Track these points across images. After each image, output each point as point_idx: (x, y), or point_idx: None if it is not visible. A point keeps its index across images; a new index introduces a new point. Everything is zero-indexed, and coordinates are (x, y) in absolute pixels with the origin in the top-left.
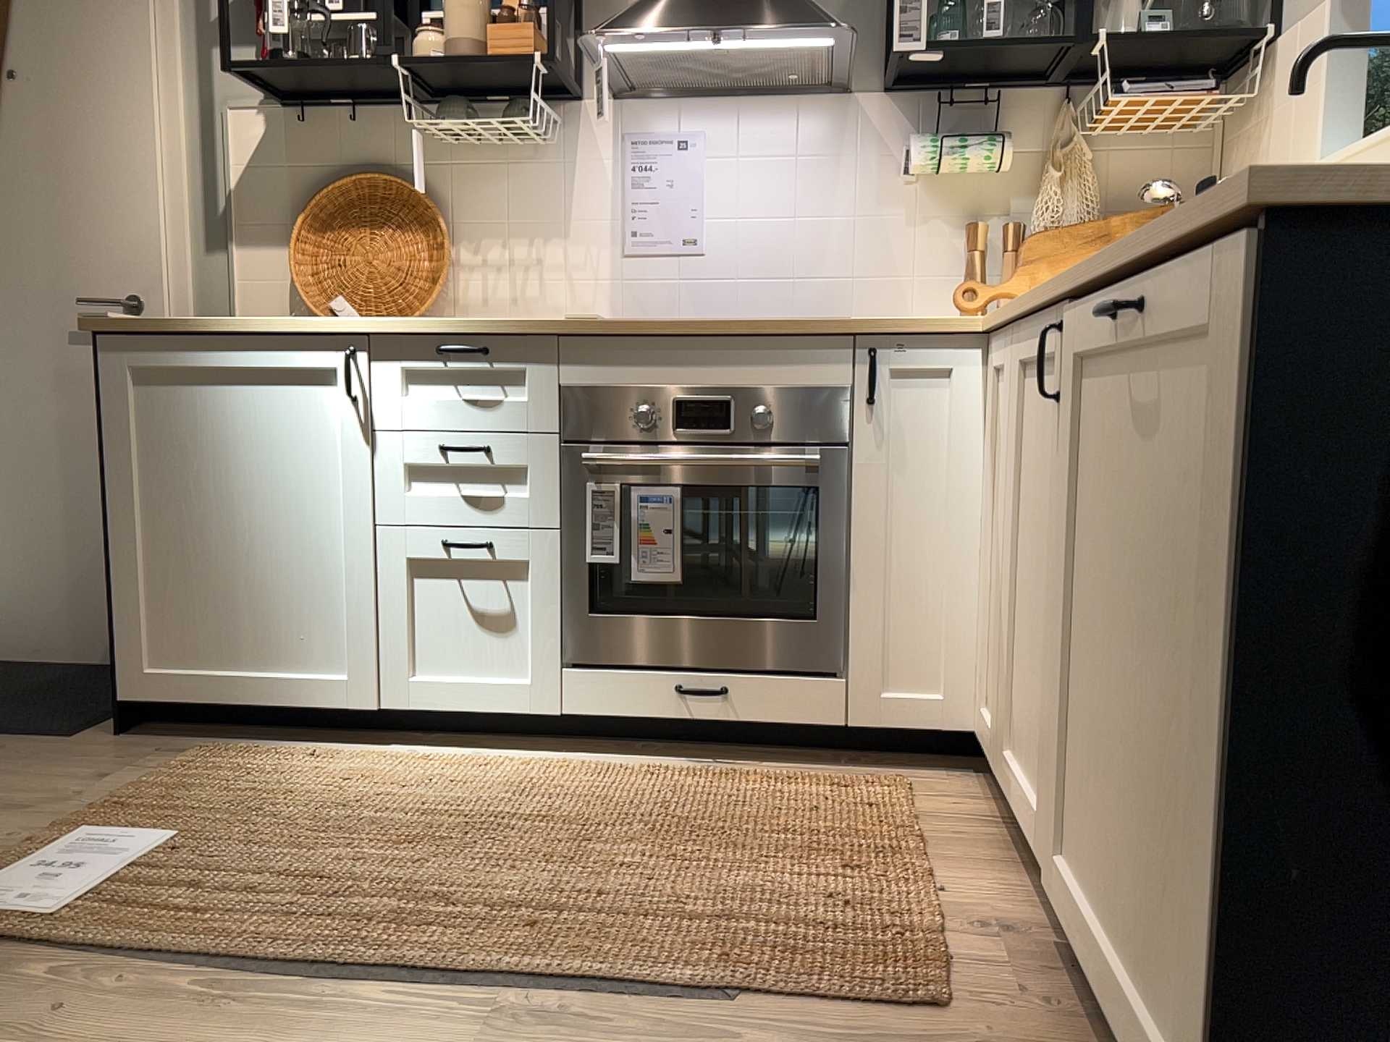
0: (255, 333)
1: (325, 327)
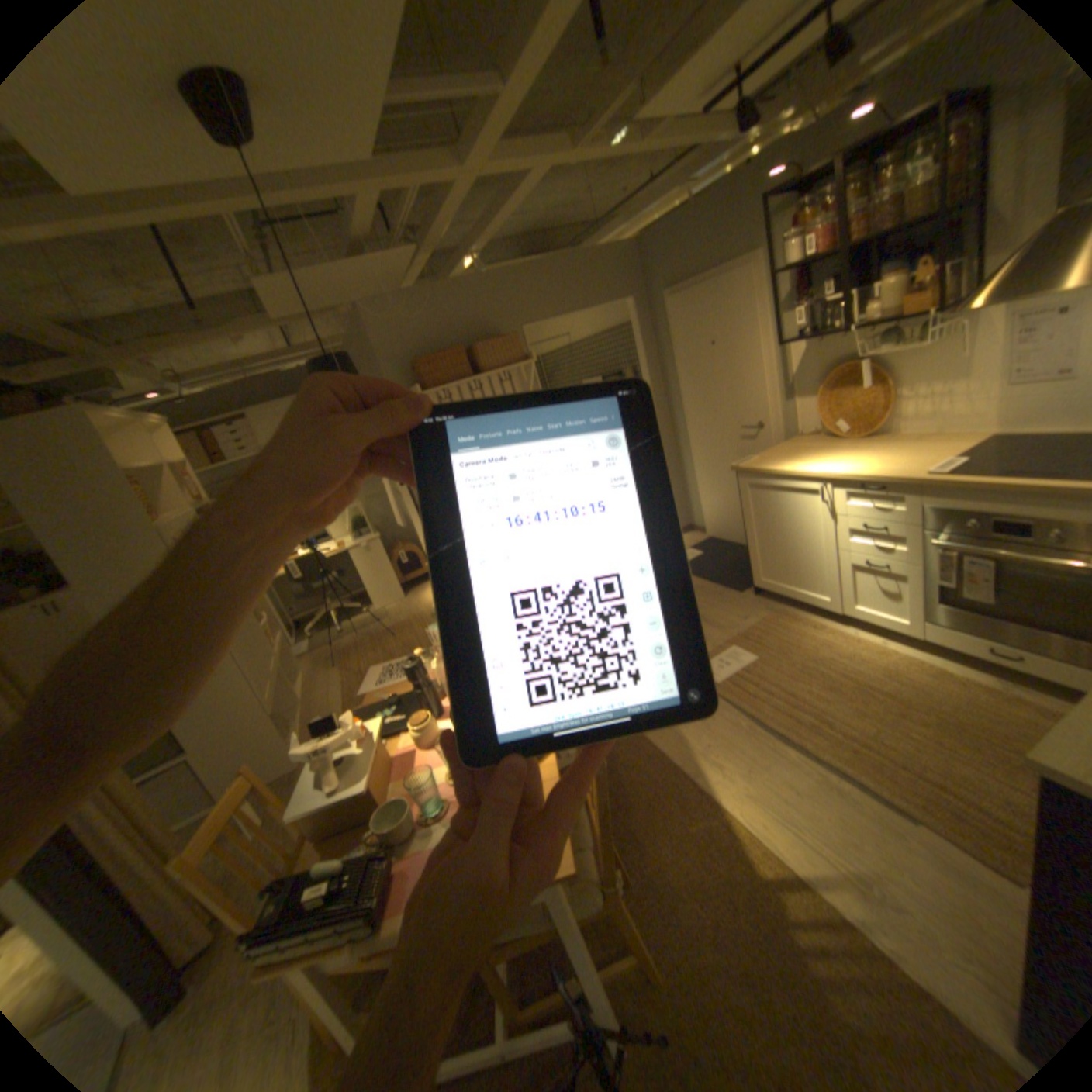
0: (786, 474)
1: (811, 474)
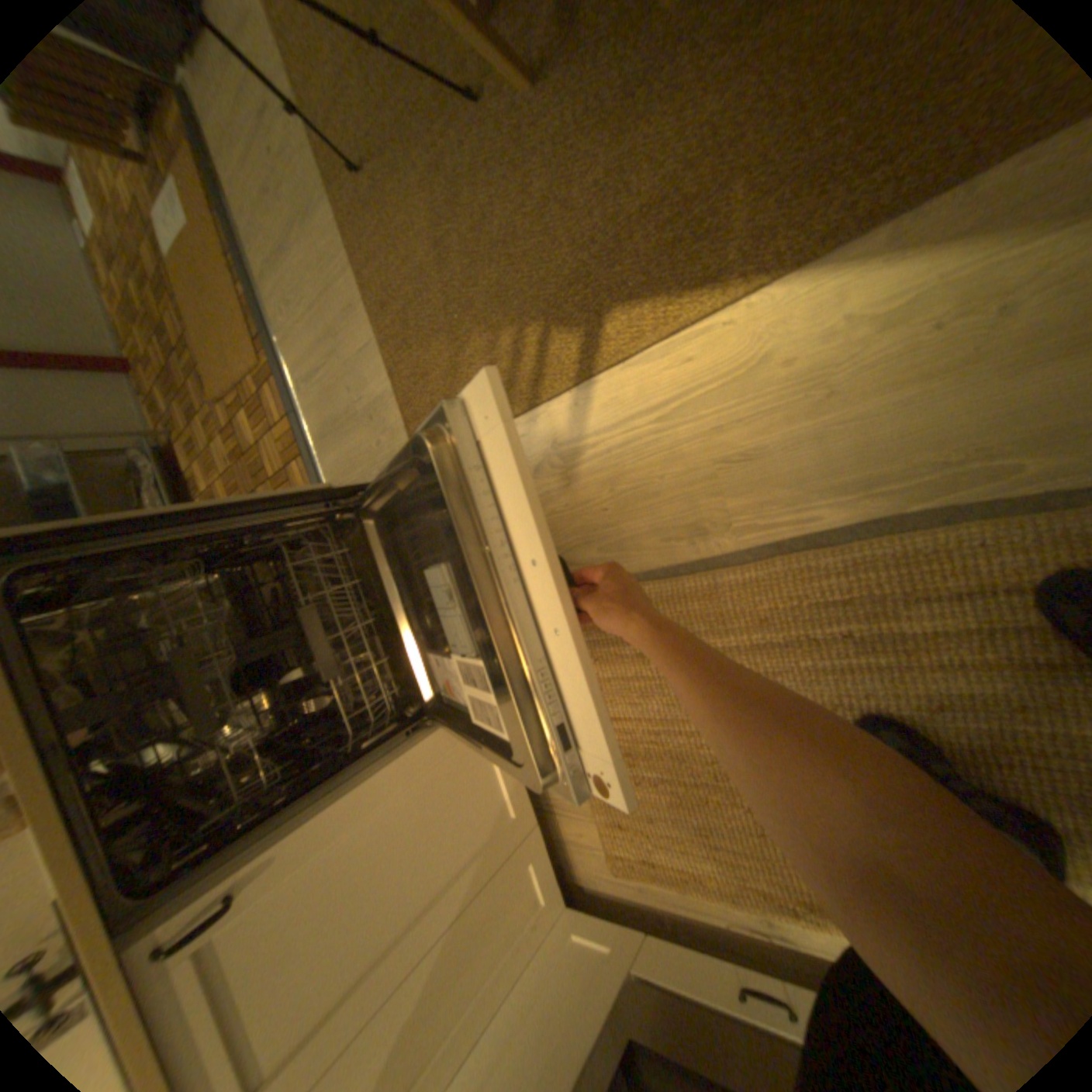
0: None
1: None
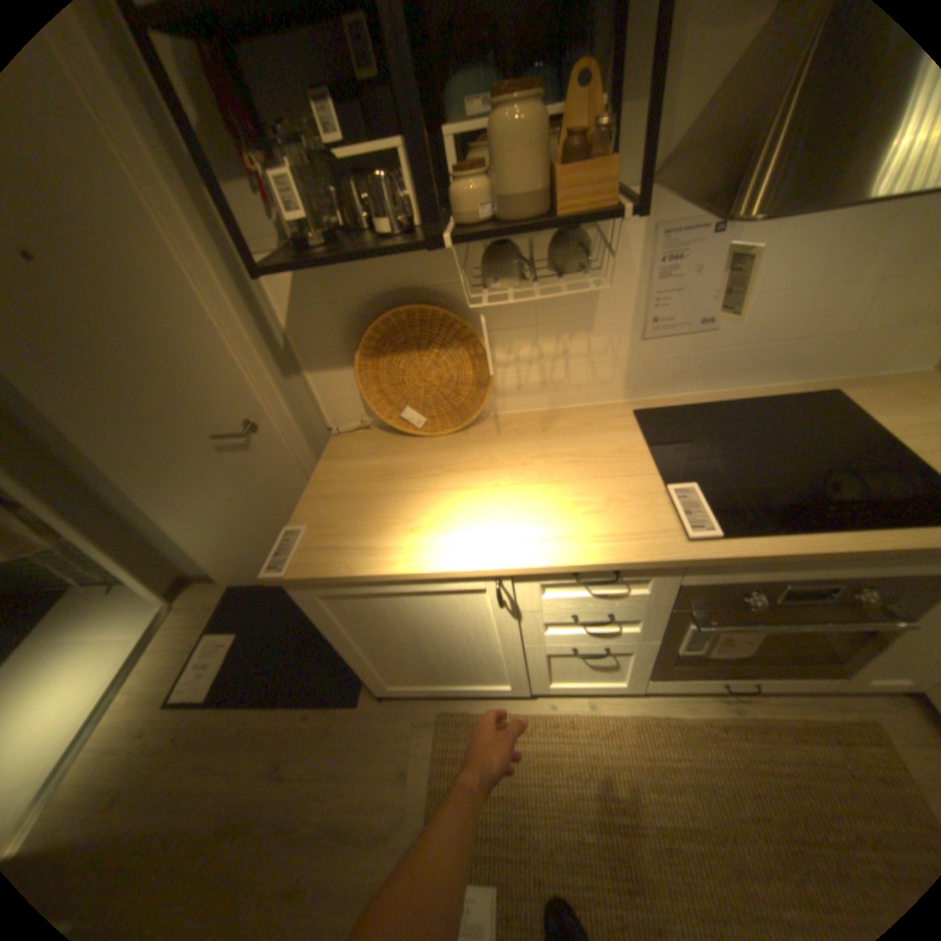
0: (413, 575)
1: (473, 572)
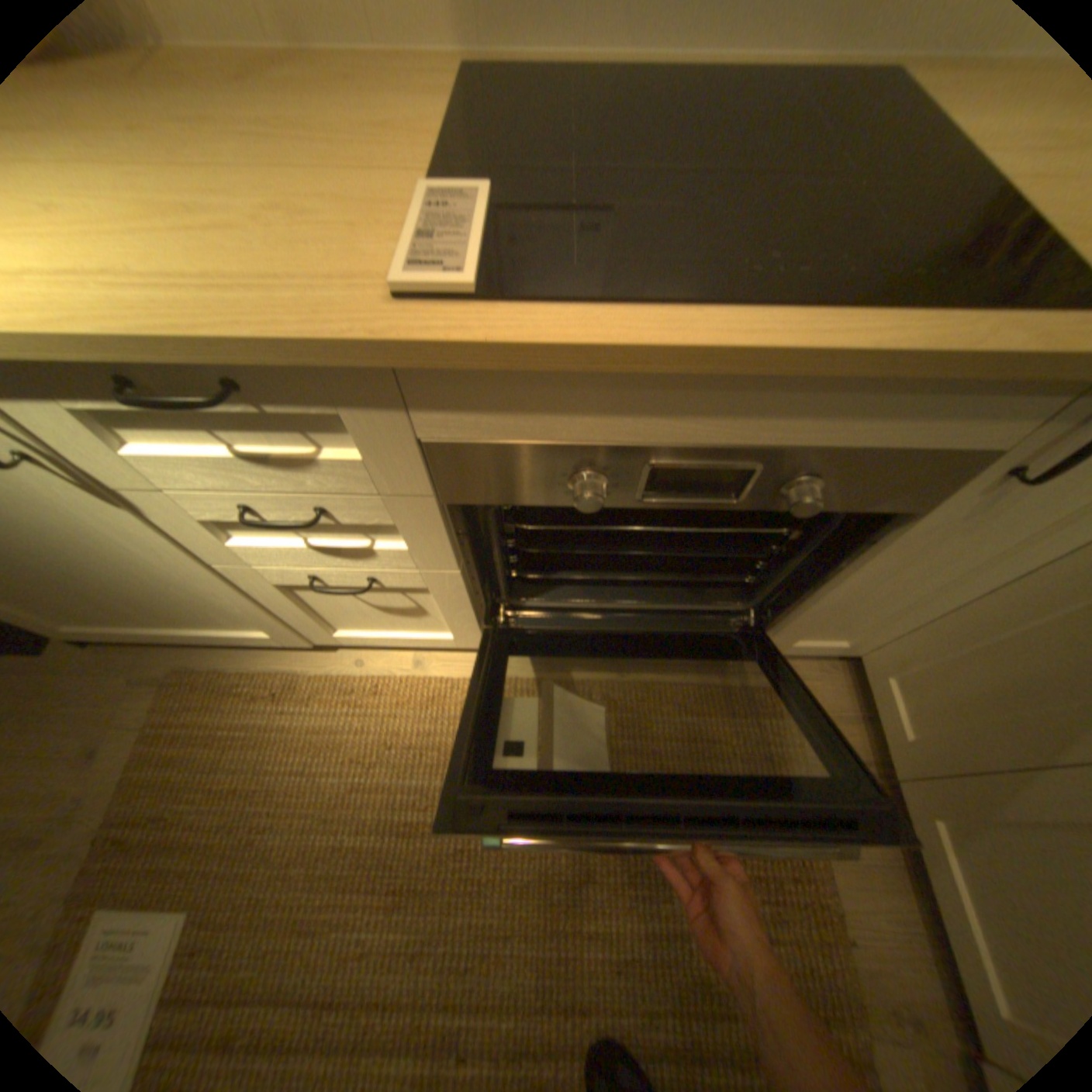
0: None
1: None
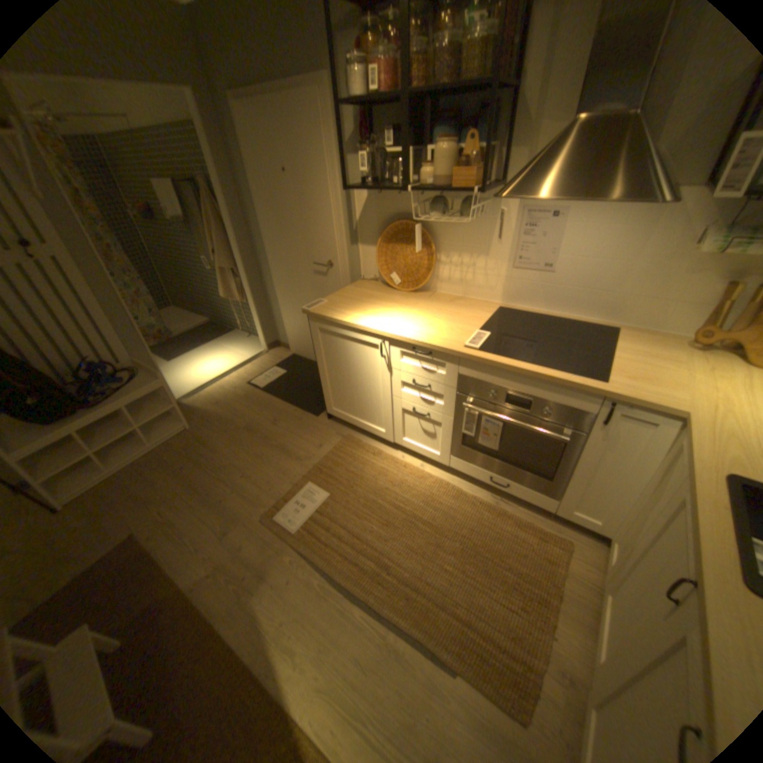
0: (352, 326)
1: (373, 331)
